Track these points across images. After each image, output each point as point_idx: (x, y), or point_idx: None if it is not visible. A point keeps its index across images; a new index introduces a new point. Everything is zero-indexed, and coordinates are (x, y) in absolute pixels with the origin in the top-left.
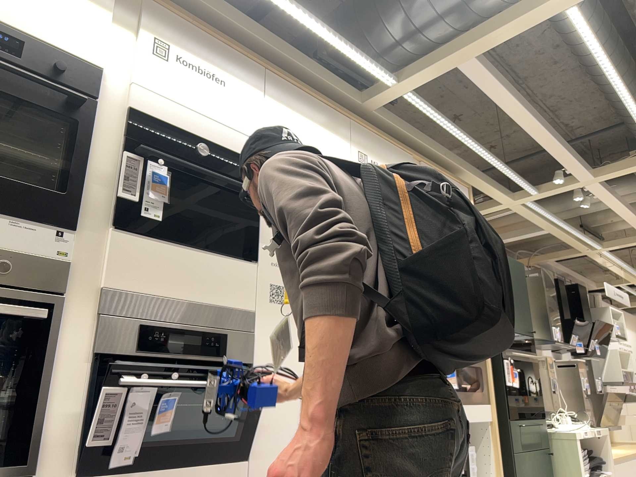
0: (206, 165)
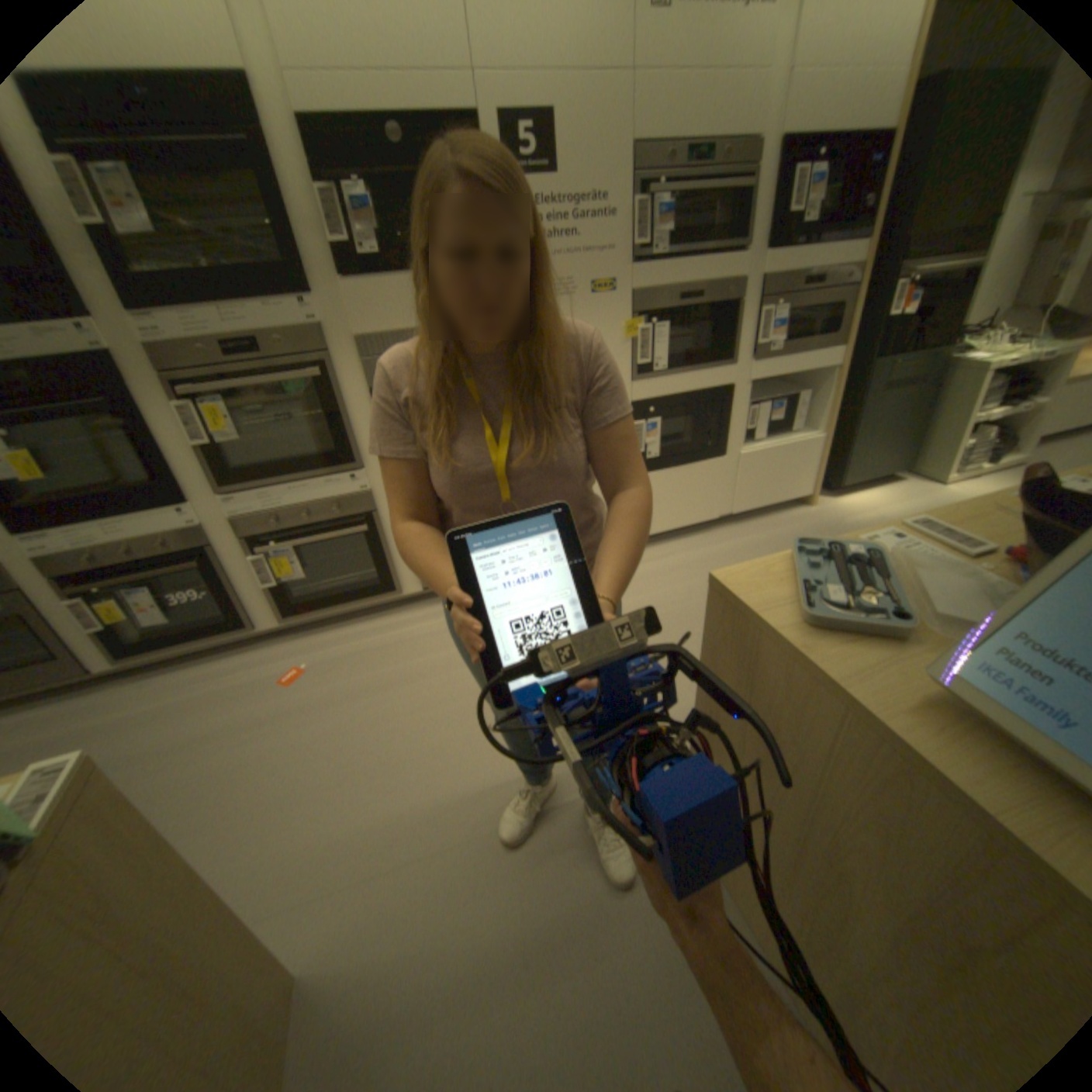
0: (397, 151)
